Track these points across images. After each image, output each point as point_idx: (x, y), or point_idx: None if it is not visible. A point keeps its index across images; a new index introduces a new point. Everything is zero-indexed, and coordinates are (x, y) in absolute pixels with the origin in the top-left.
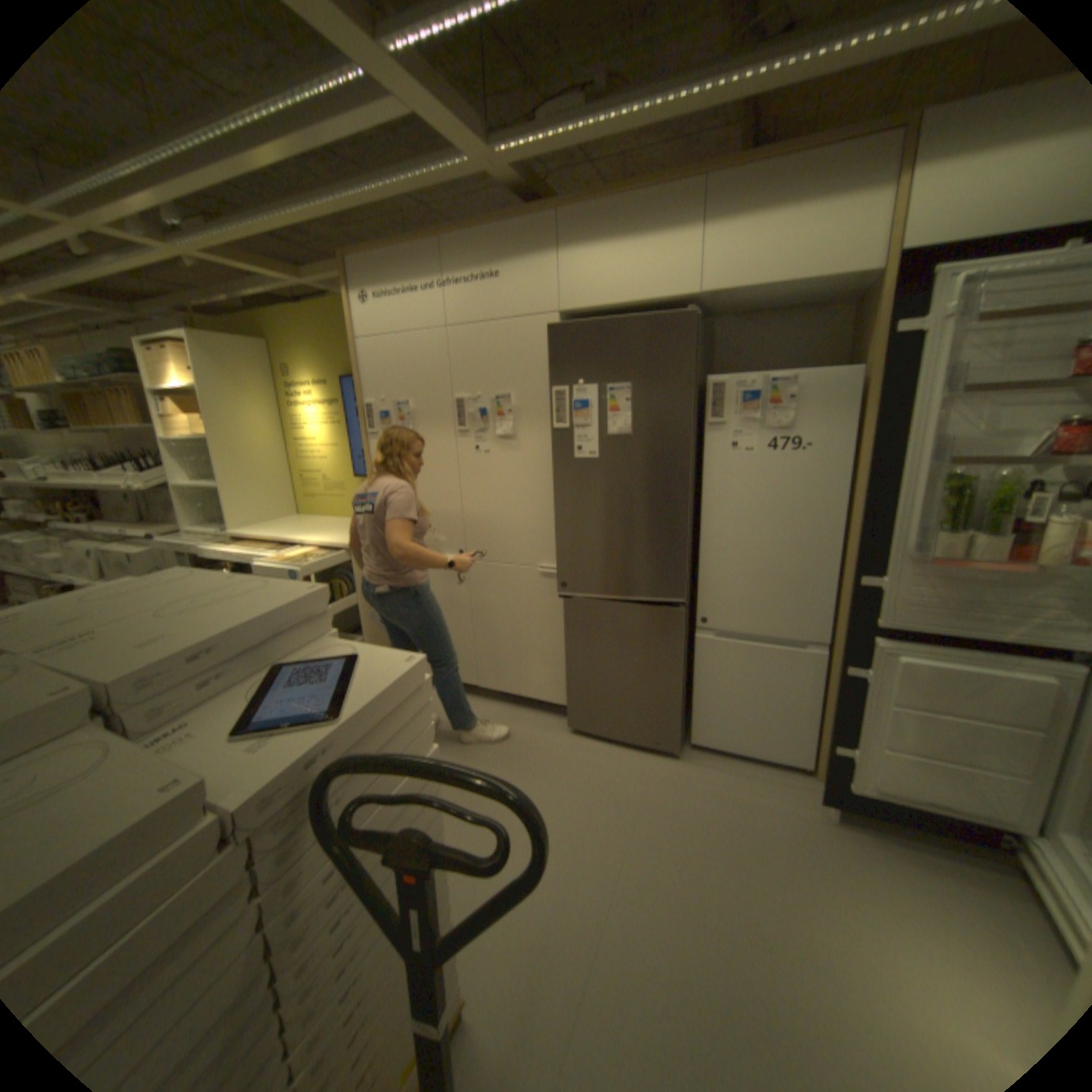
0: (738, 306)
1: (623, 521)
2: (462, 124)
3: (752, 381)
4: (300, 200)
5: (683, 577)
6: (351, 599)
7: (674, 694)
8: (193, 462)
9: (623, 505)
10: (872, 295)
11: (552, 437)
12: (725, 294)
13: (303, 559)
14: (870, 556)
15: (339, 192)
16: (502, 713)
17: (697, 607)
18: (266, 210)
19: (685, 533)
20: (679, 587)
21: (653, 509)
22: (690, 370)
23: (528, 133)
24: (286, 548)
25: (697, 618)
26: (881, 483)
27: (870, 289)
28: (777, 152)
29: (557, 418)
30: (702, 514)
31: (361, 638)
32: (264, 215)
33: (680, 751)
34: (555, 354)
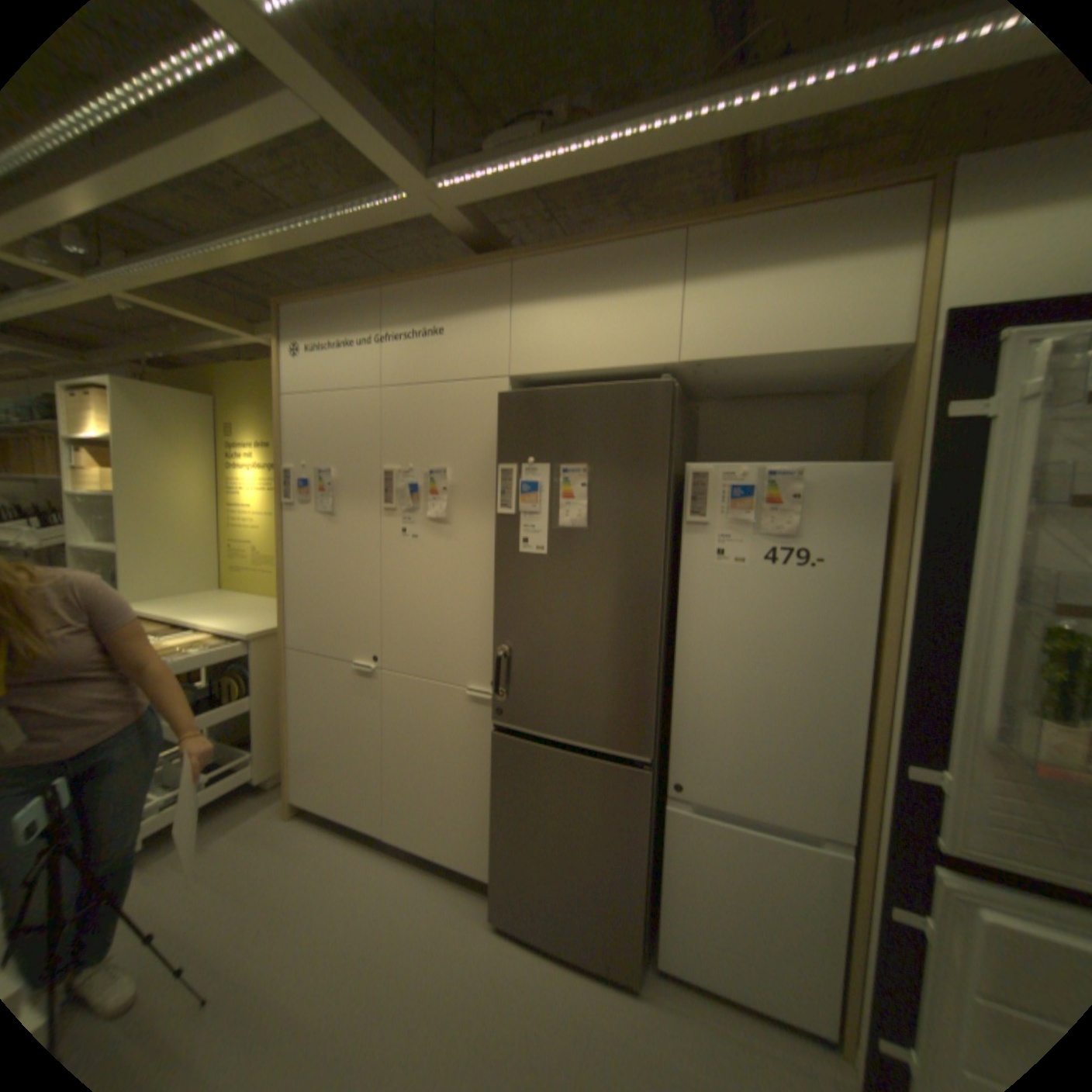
0: (726, 386)
1: (572, 640)
2: (388, 140)
3: (743, 472)
4: (222, 234)
5: (649, 726)
6: (241, 704)
7: (634, 896)
8: (105, 520)
9: (573, 619)
10: (892, 380)
11: (493, 524)
12: (709, 366)
13: (189, 648)
14: (921, 735)
15: (263, 226)
16: (404, 886)
17: (670, 765)
18: (186, 244)
19: (653, 665)
20: (643, 740)
21: (612, 628)
22: (663, 453)
23: (475, 166)
24: (173, 632)
25: (669, 780)
26: (933, 627)
27: (888, 375)
28: (773, 203)
29: (499, 501)
30: (677, 638)
31: (248, 755)
32: (187, 251)
33: (641, 983)
34: (499, 423)
